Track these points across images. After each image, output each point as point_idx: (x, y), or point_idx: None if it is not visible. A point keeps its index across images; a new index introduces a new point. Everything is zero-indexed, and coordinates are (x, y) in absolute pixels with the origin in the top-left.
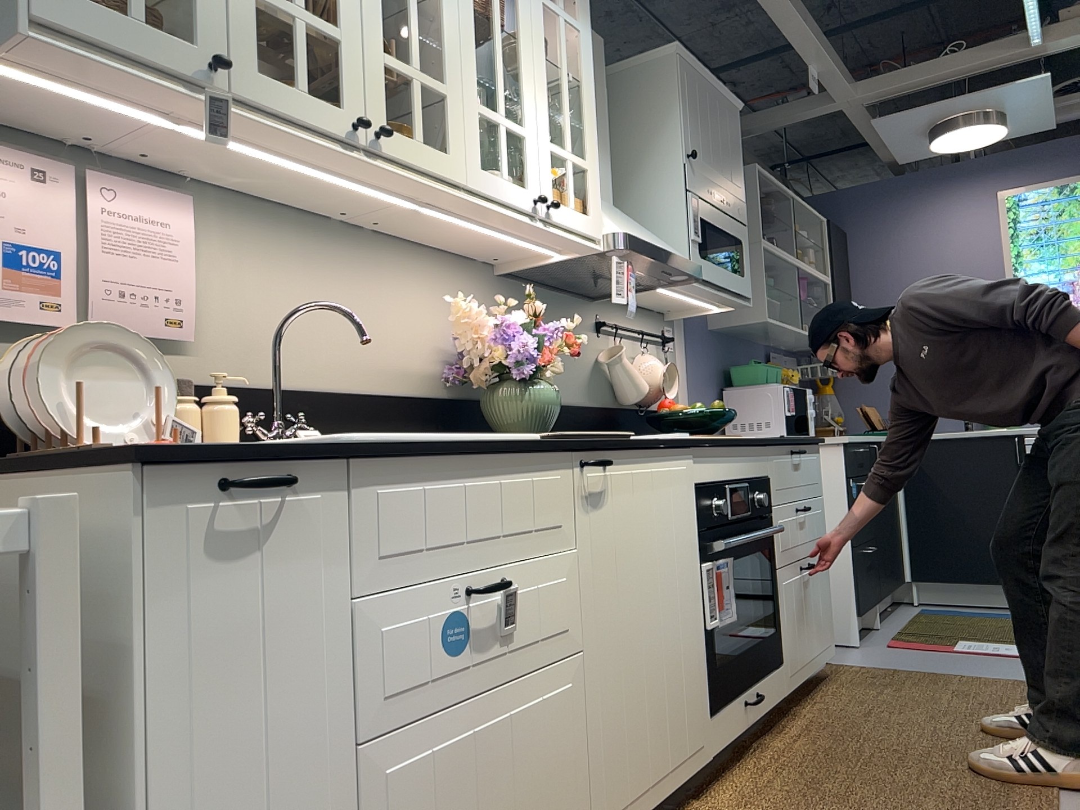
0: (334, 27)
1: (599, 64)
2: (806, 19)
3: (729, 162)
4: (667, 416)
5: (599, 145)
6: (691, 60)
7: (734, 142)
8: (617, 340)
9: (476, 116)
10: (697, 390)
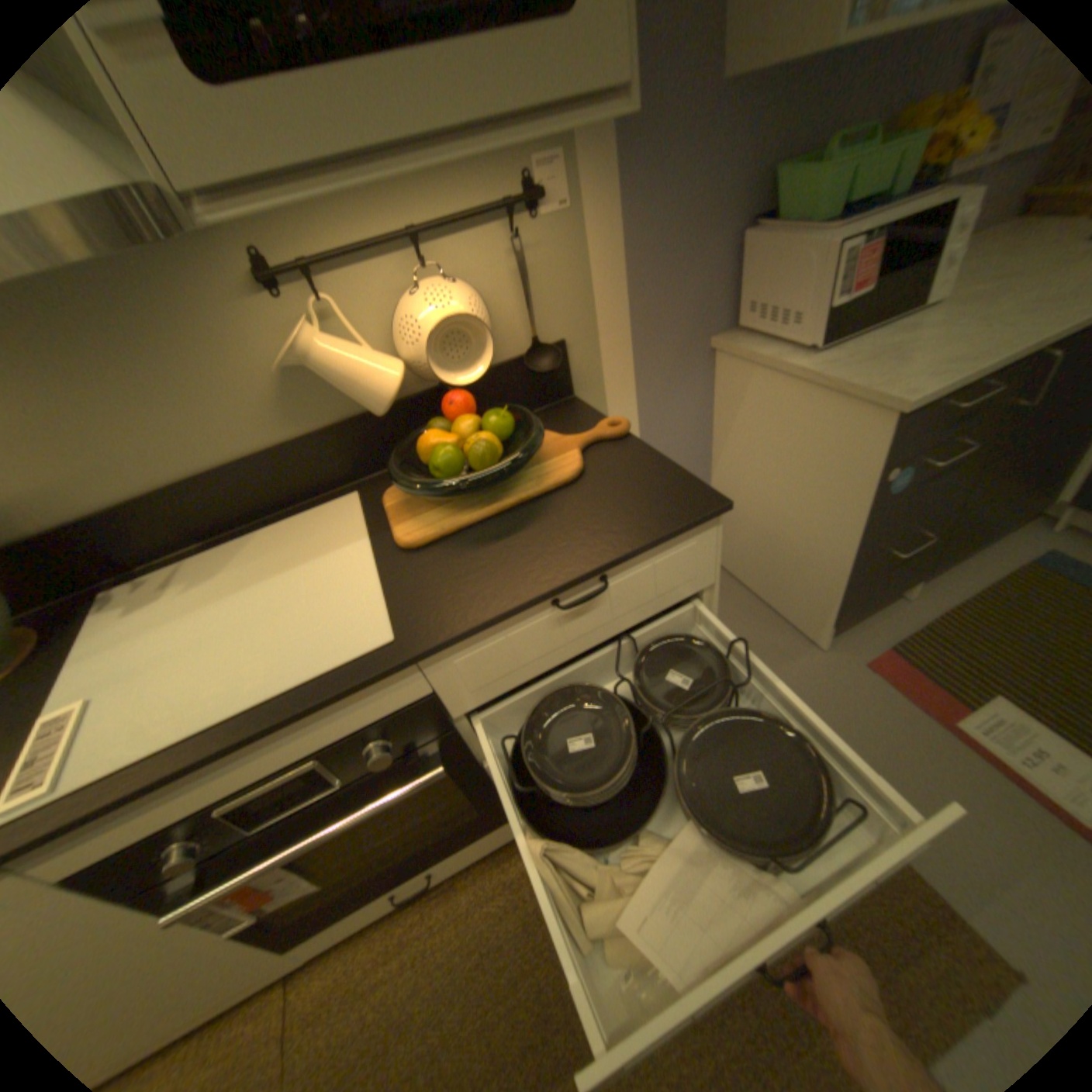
0: None
1: None
2: None
3: None
4: (407, 455)
5: None
6: None
7: None
8: (322, 291)
9: None
10: (649, 263)
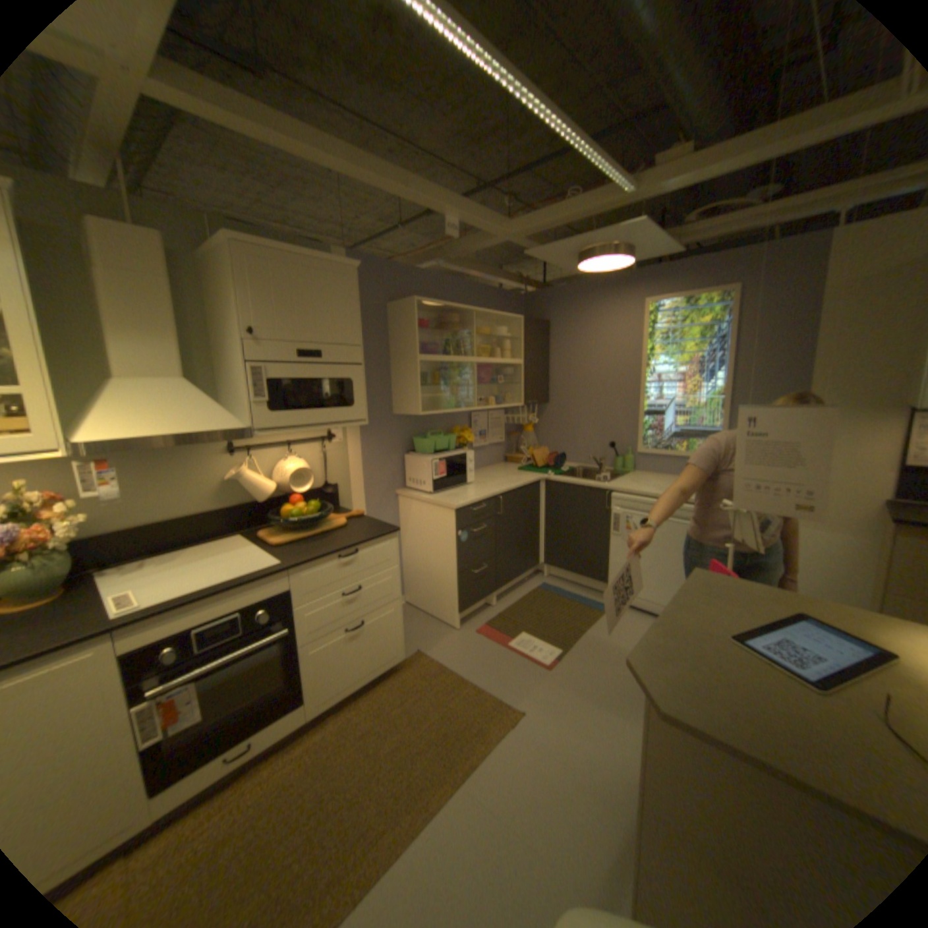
0: None
1: (148, 255)
2: (408, 180)
3: (328, 318)
4: (275, 515)
5: (150, 332)
6: (255, 241)
7: (339, 298)
8: (252, 456)
9: None
10: (371, 461)
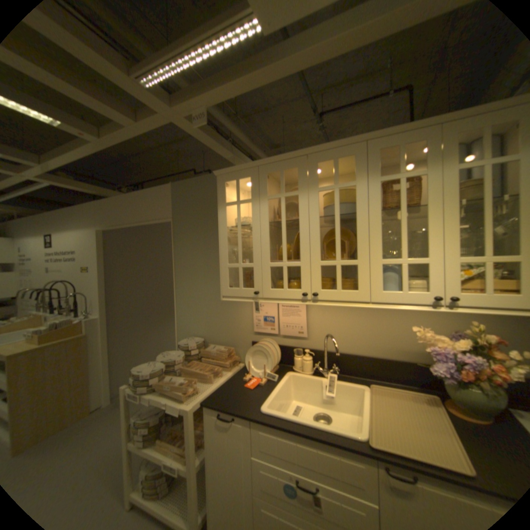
0: (298, 262)
1: None
2: None
3: None
4: None
5: None
6: None
7: None
8: None
9: (380, 266)
10: None
